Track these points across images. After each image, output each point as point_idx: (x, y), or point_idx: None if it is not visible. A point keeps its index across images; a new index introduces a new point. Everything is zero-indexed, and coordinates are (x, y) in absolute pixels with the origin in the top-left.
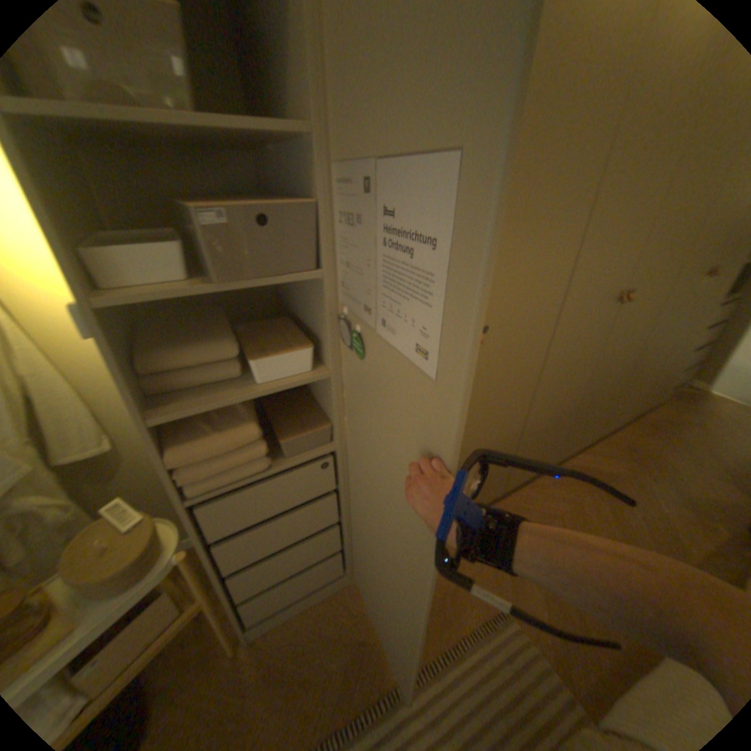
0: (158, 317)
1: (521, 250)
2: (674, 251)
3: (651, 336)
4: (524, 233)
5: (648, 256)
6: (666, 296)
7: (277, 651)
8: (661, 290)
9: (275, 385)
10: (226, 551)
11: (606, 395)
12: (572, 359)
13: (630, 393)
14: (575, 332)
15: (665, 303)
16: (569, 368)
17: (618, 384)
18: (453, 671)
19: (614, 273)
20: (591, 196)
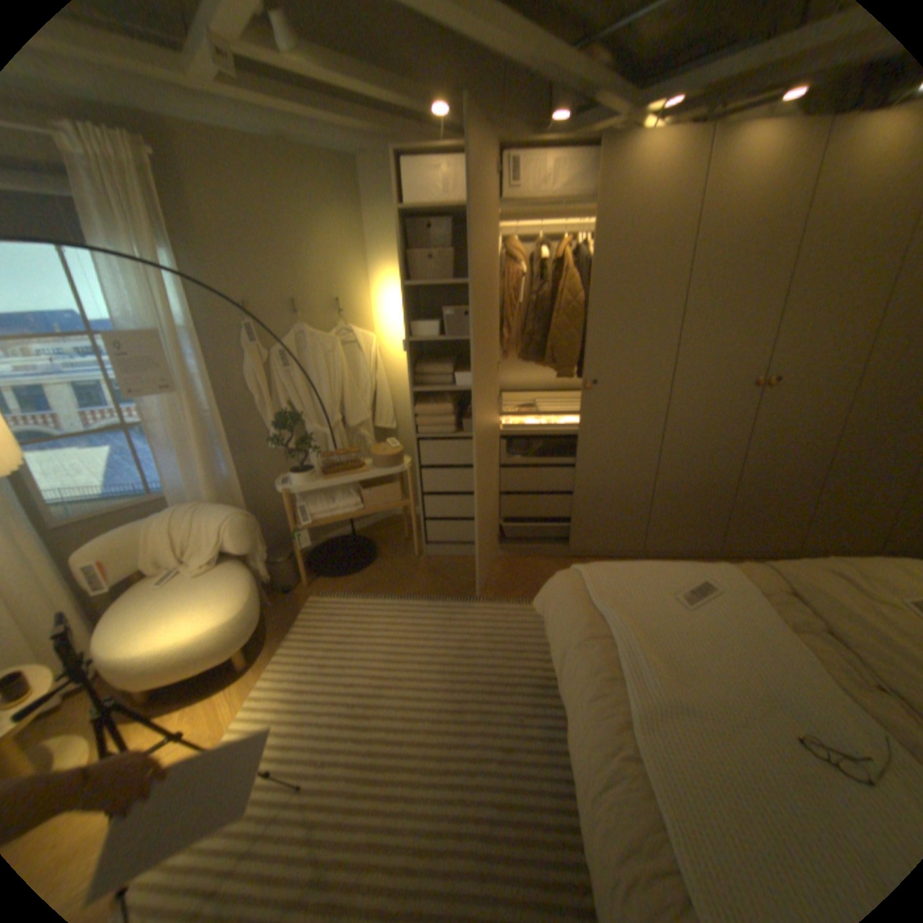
0: (428, 358)
1: (616, 334)
2: (836, 346)
3: (845, 435)
4: (618, 324)
5: (786, 348)
6: (851, 392)
7: (438, 565)
8: (834, 384)
9: (462, 389)
10: (427, 476)
11: (783, 490)
12: (703, 429)
13: (838, 504)
14: (699, 404)
15: (853, 400)
16: (701, 437)
17: (803, 482)
18: (531, 607)
19: (736, 359)
20: (679, 302)
